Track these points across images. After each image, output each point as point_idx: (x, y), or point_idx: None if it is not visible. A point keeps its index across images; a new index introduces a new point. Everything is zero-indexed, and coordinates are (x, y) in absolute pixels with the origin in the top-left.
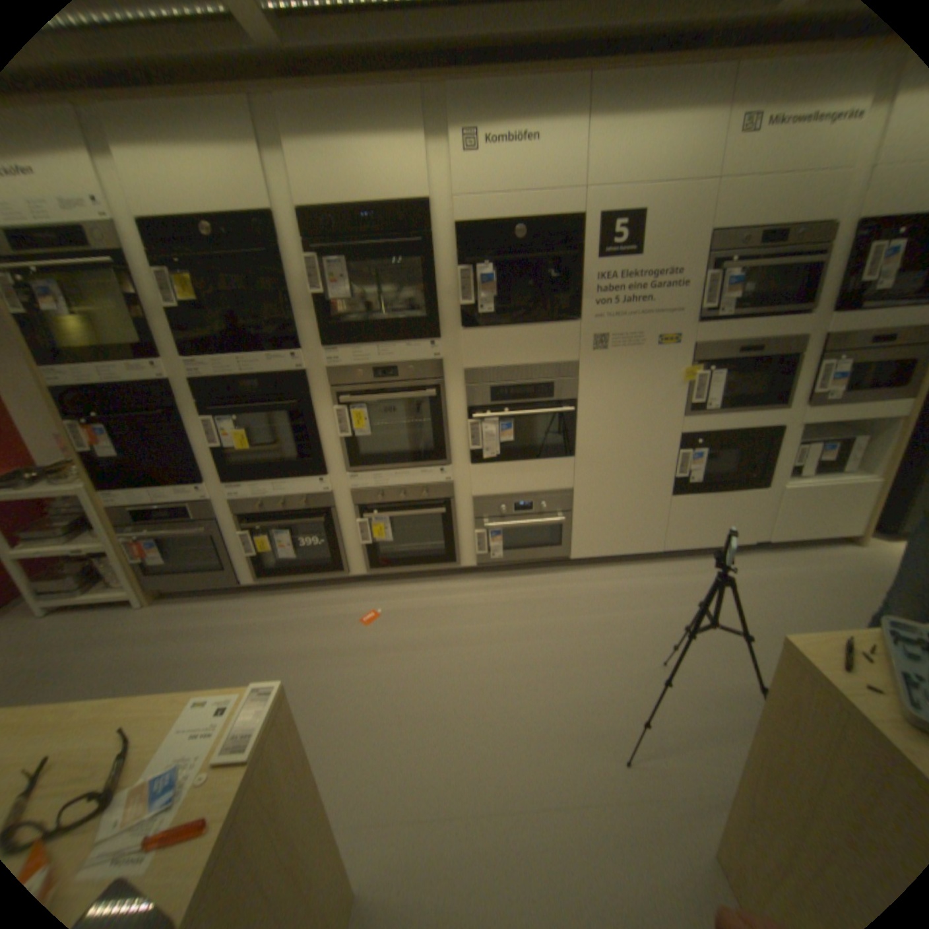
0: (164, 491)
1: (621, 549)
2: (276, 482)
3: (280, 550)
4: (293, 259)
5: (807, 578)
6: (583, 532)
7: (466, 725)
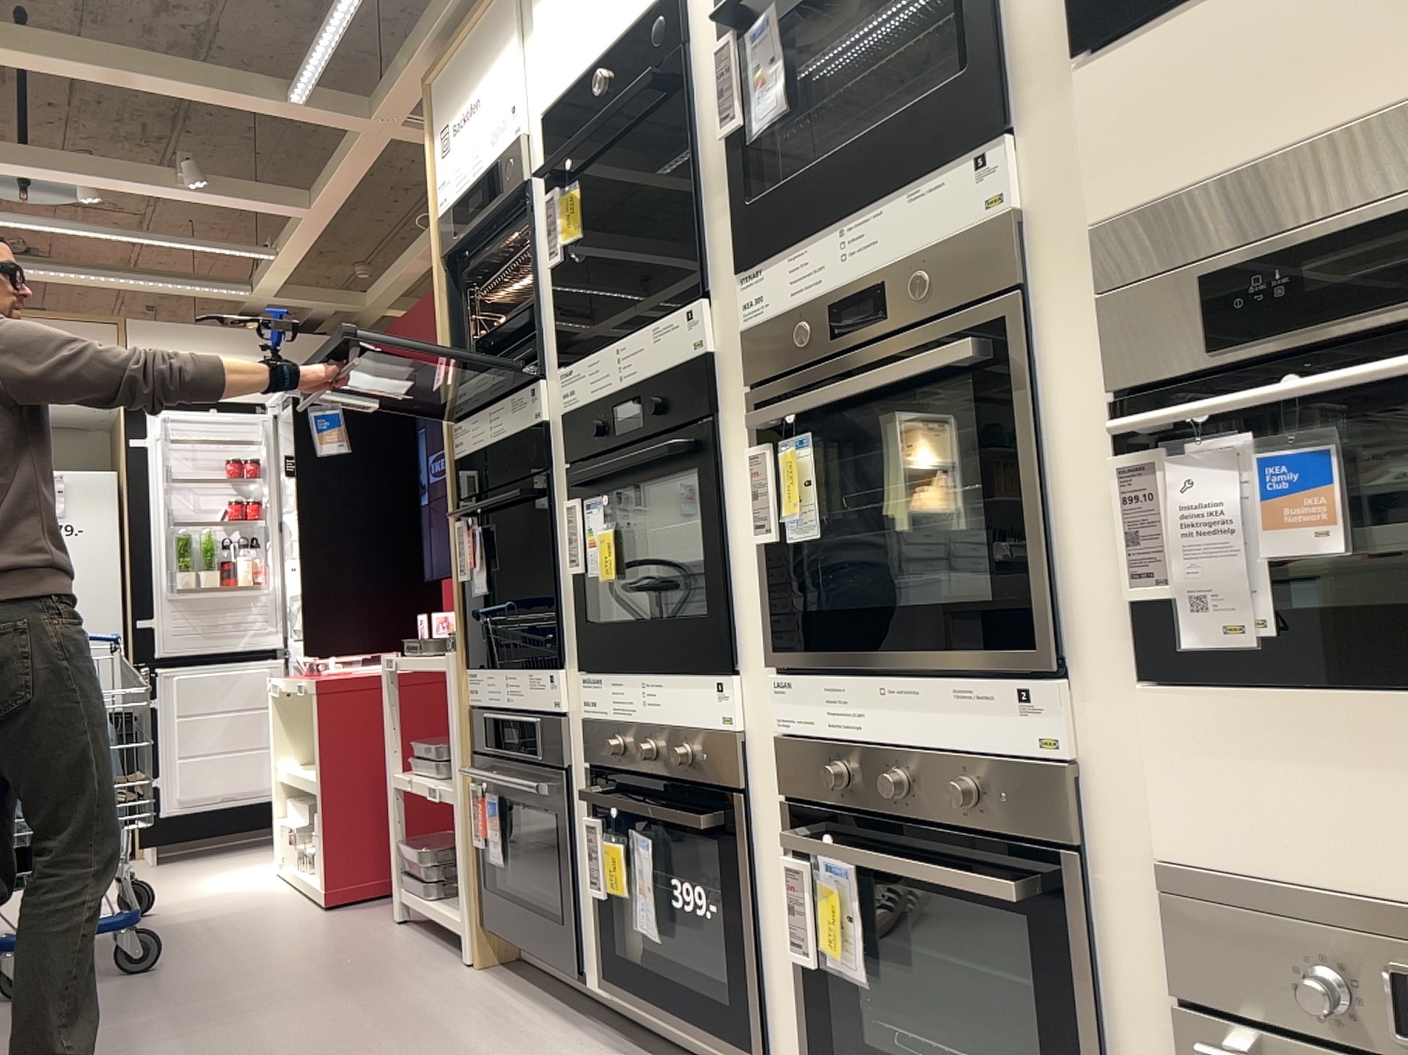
0: (520, 675)
1: None
2: (650, 675)
3: (642, 895)
4: (703, 68)
5: None
6: None
7: None
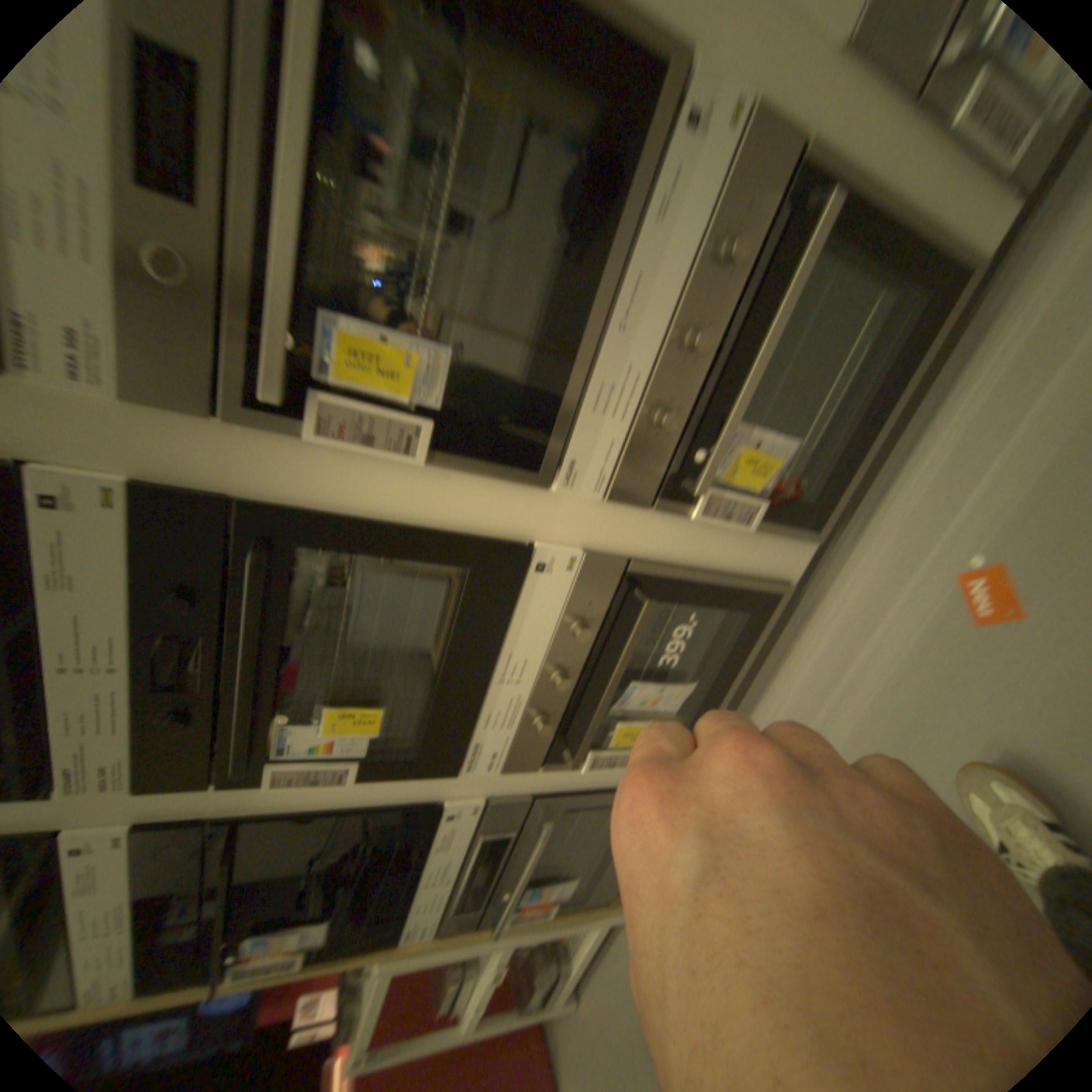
0: (436, 860)
1: None
2: (497, 667)
3: (661, 702)
4: None
5: None
6: None
7: None
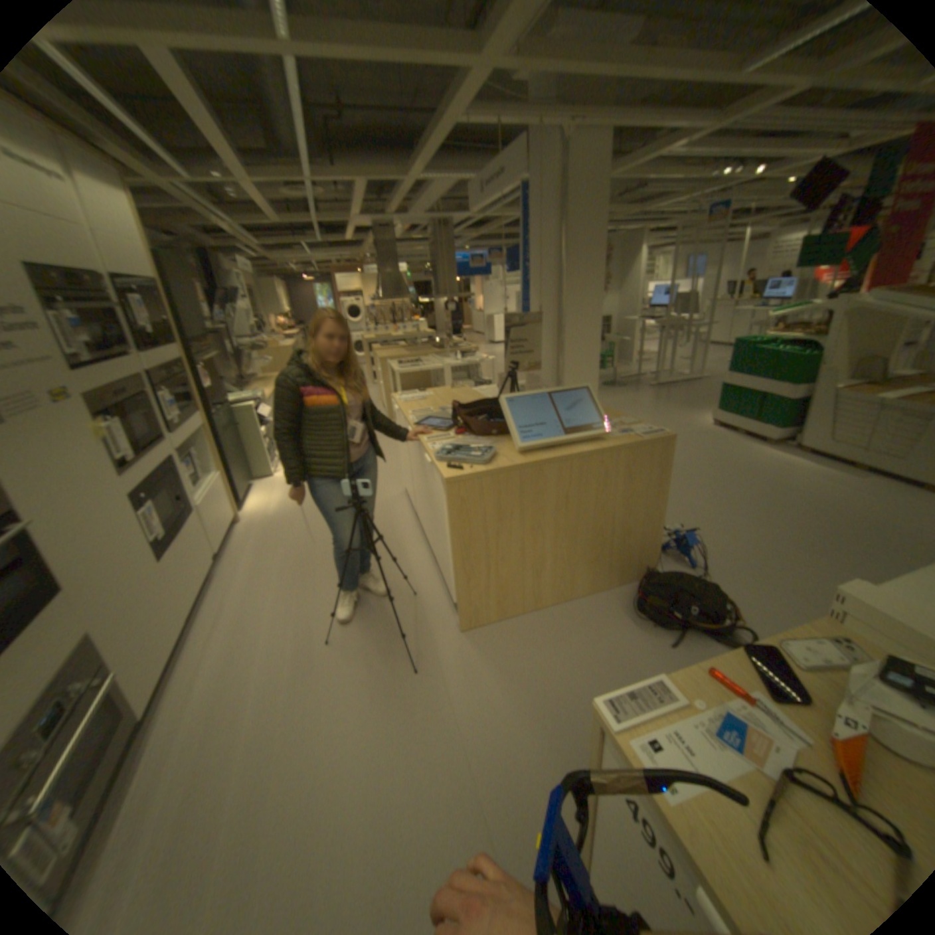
0: None
1: (161, 656)
2: None
3: None
4: None
5: (254, 556)
6: (126, 676)
7: (380, 849)
